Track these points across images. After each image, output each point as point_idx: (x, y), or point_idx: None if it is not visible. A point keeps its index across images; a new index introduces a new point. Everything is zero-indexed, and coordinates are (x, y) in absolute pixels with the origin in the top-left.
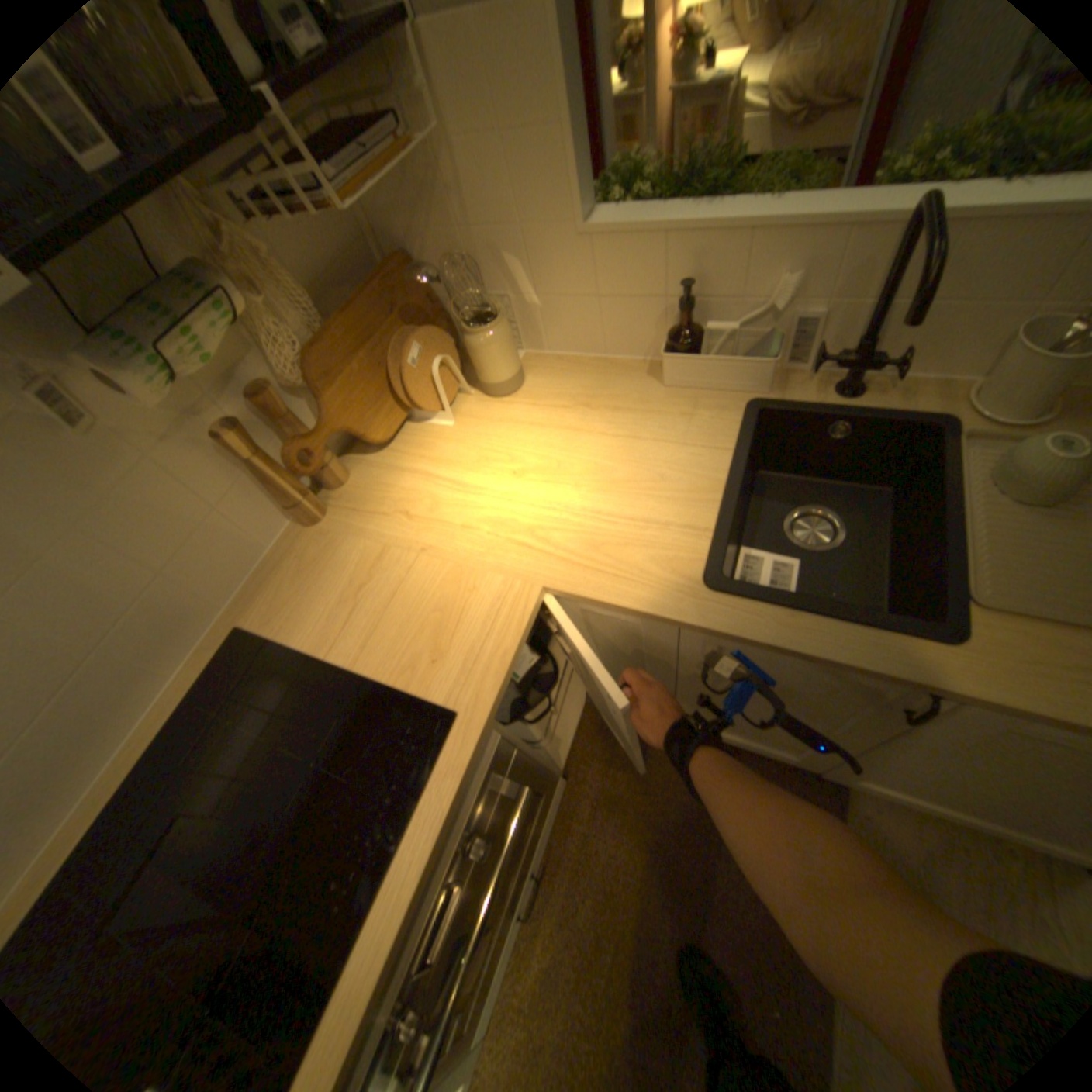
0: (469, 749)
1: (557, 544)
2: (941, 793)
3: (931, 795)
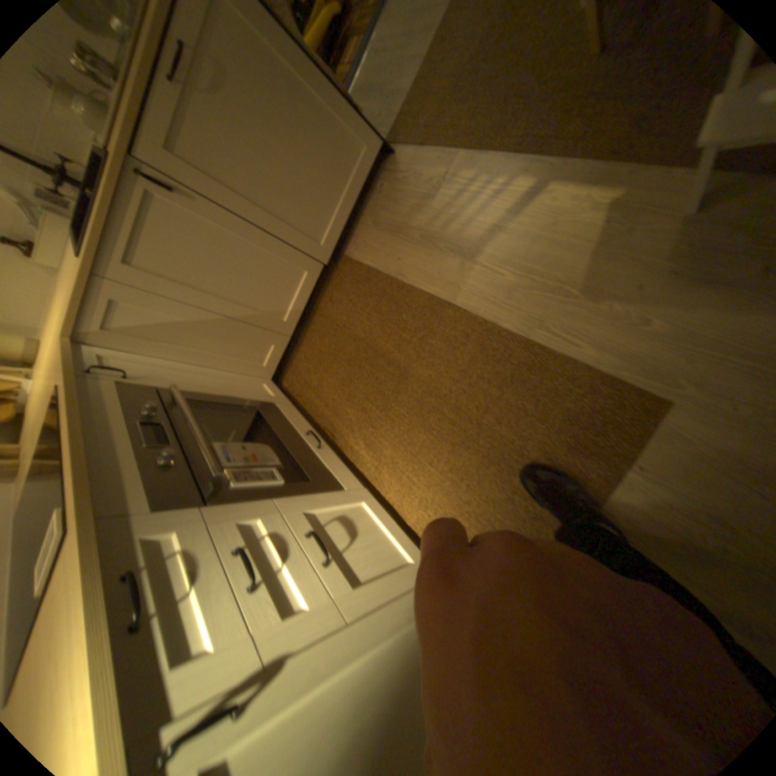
0: (69, 376)
1: (63, 326)
2: (311, 203)
3: (319, 209)
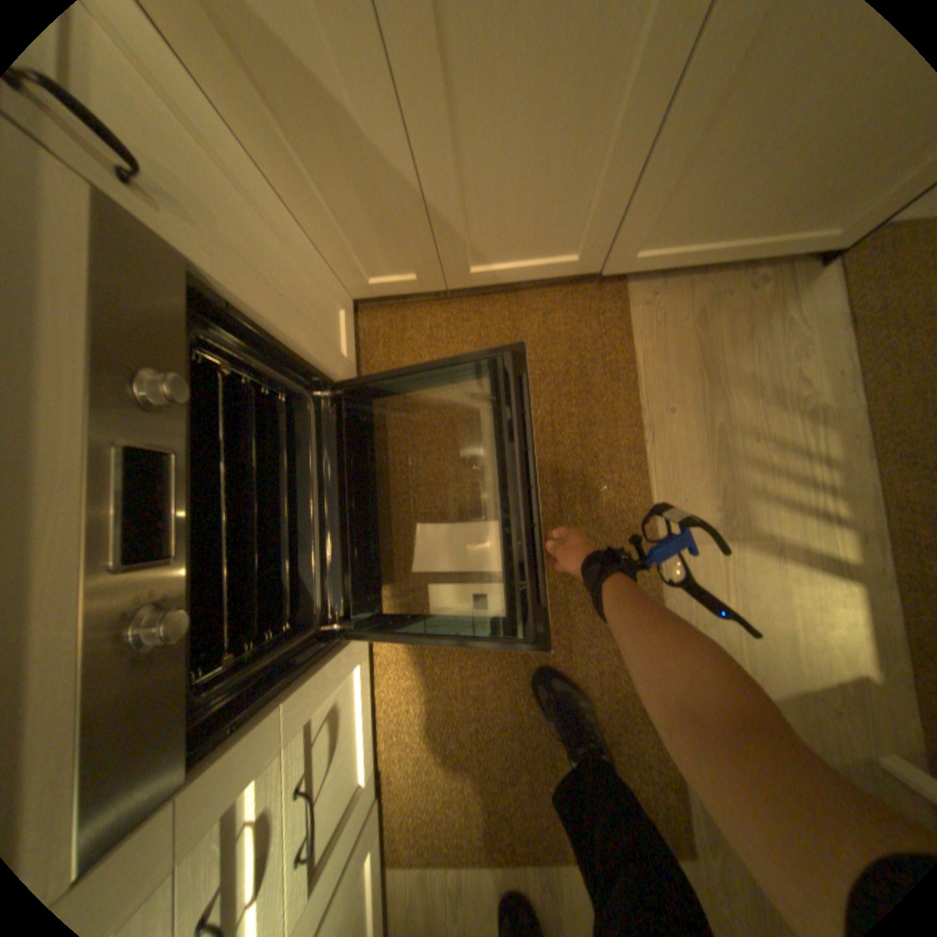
0: None
1: None
2: (720, 203)
3: (708, 220)
